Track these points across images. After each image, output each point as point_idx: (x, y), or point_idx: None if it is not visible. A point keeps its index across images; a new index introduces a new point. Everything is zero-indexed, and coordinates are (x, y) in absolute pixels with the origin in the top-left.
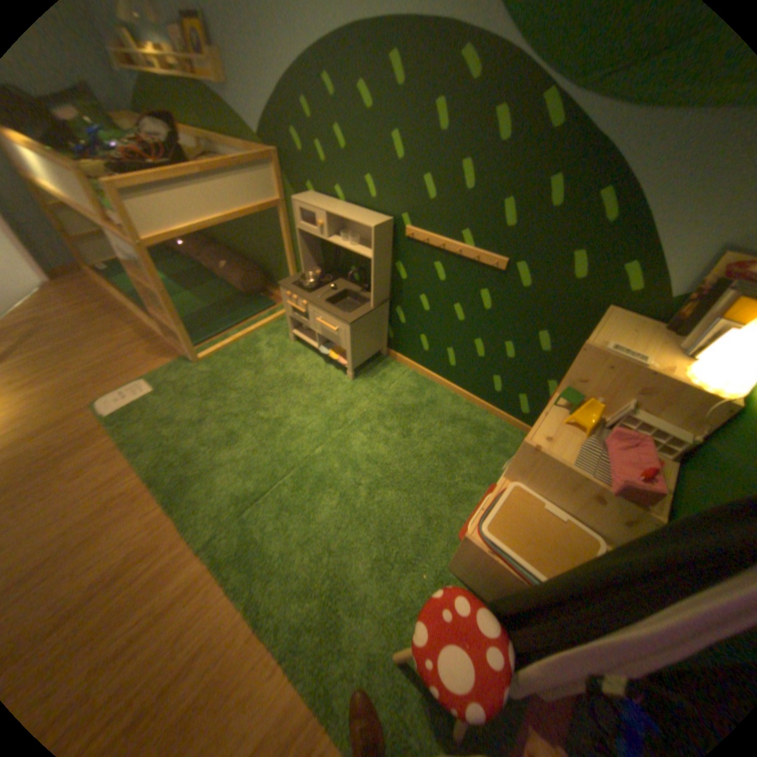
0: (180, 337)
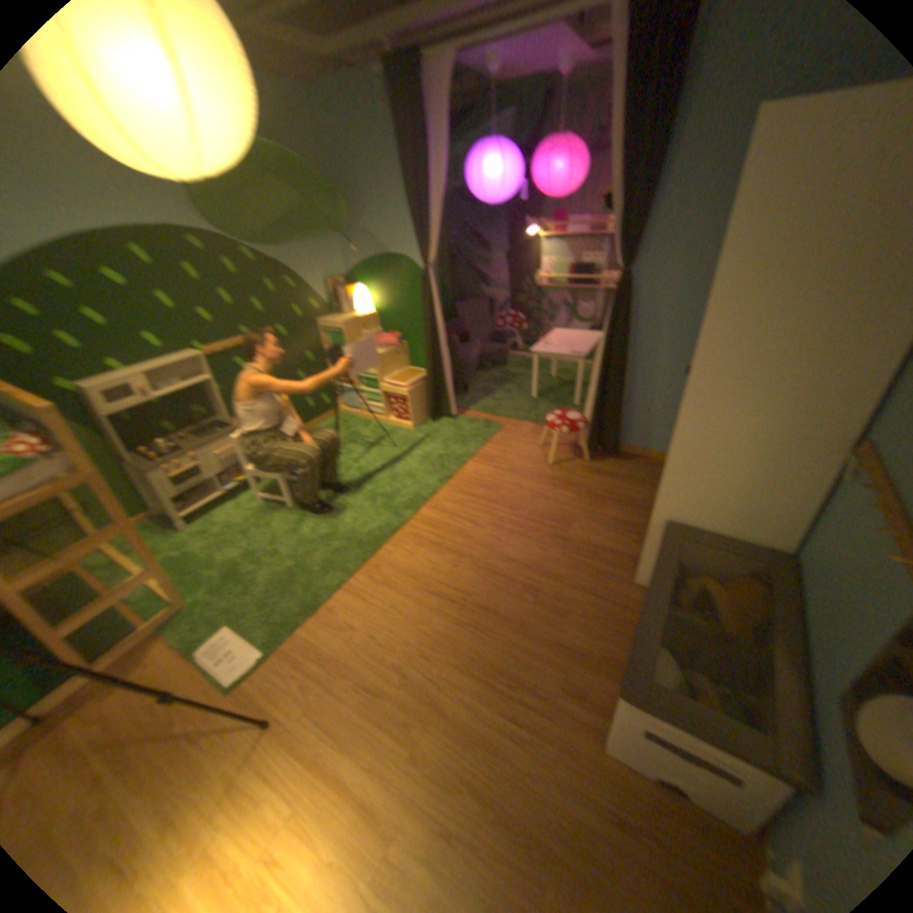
0: (152, 583)
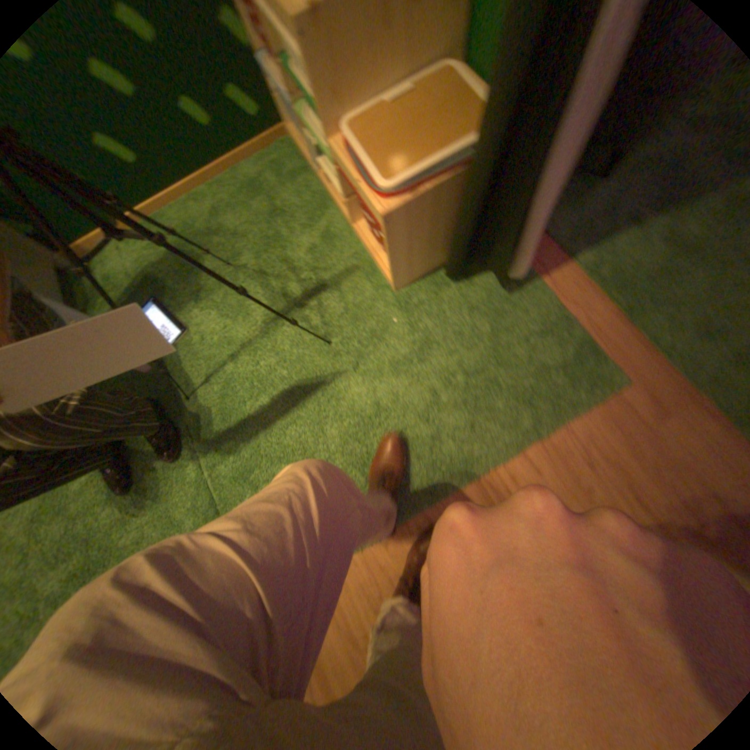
0: None
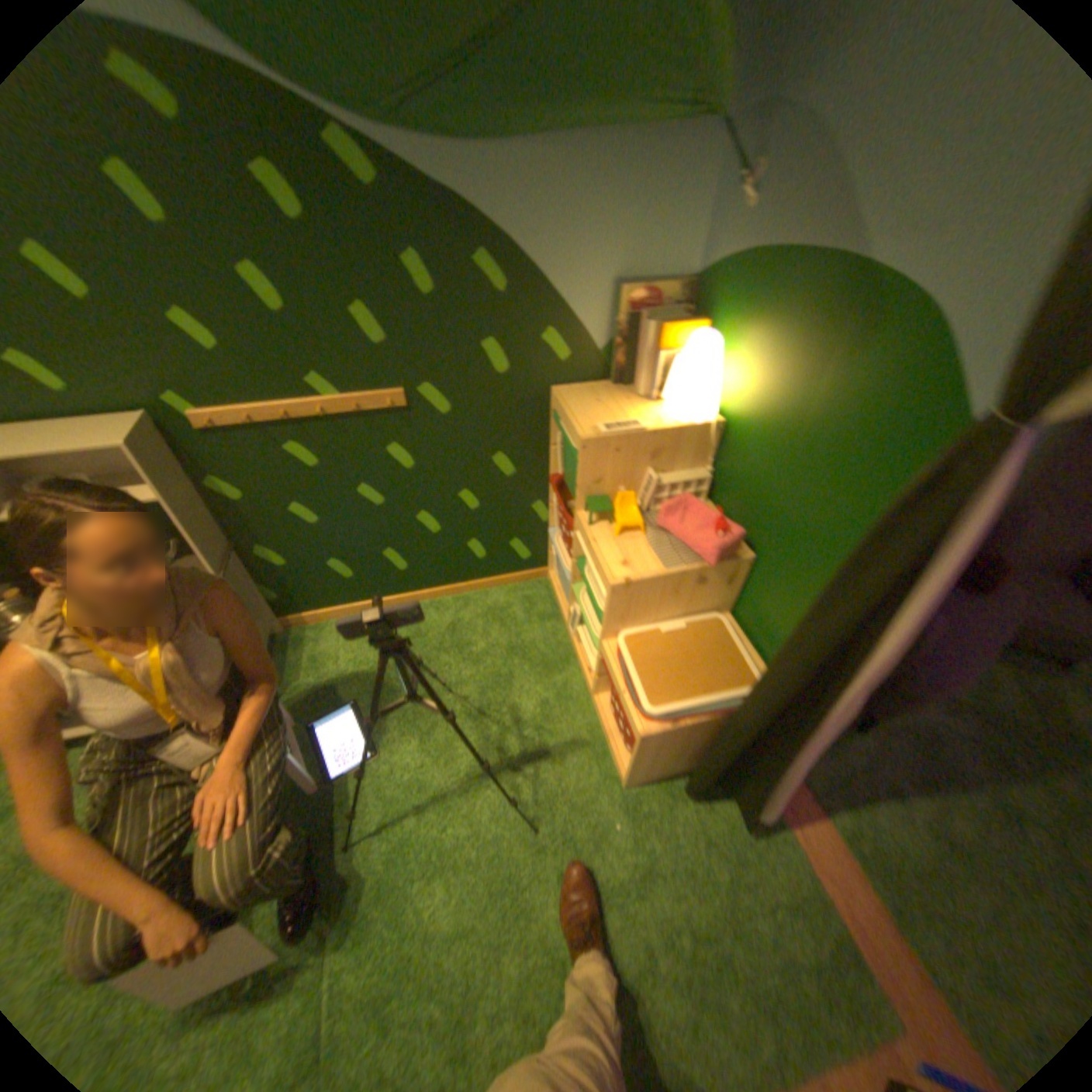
0: None
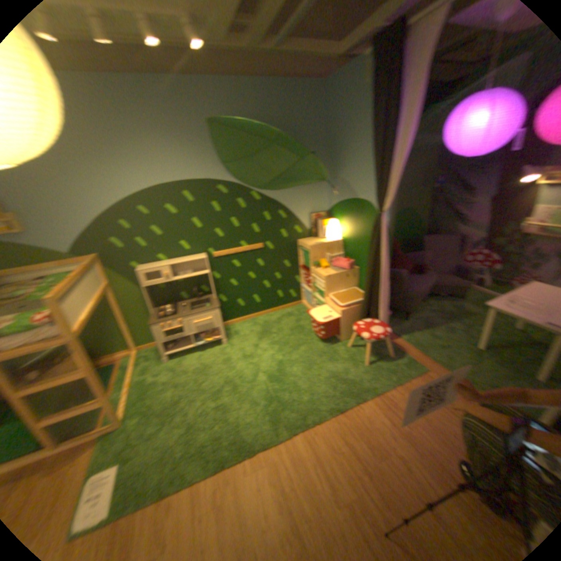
0: (101, 410)
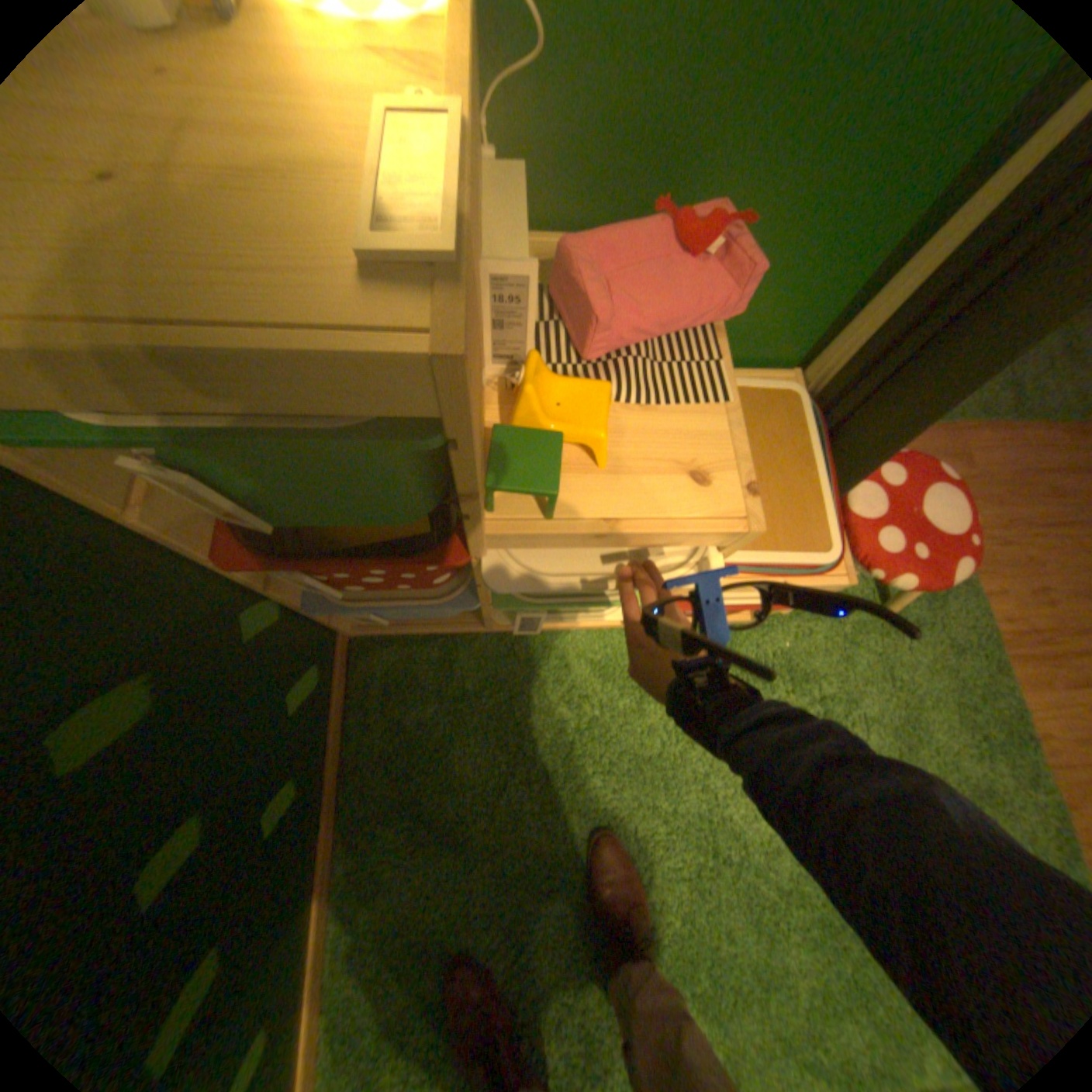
0: None
